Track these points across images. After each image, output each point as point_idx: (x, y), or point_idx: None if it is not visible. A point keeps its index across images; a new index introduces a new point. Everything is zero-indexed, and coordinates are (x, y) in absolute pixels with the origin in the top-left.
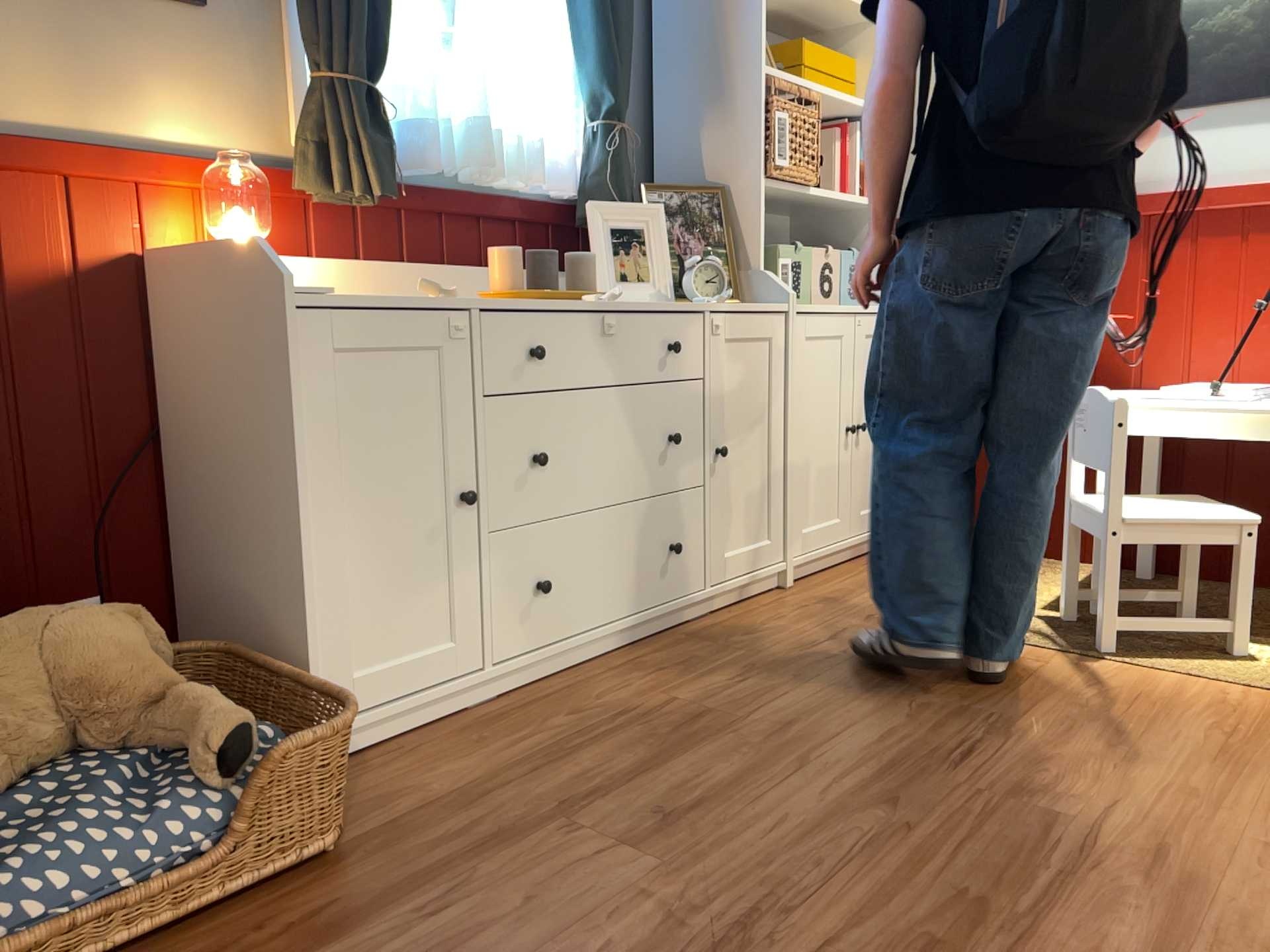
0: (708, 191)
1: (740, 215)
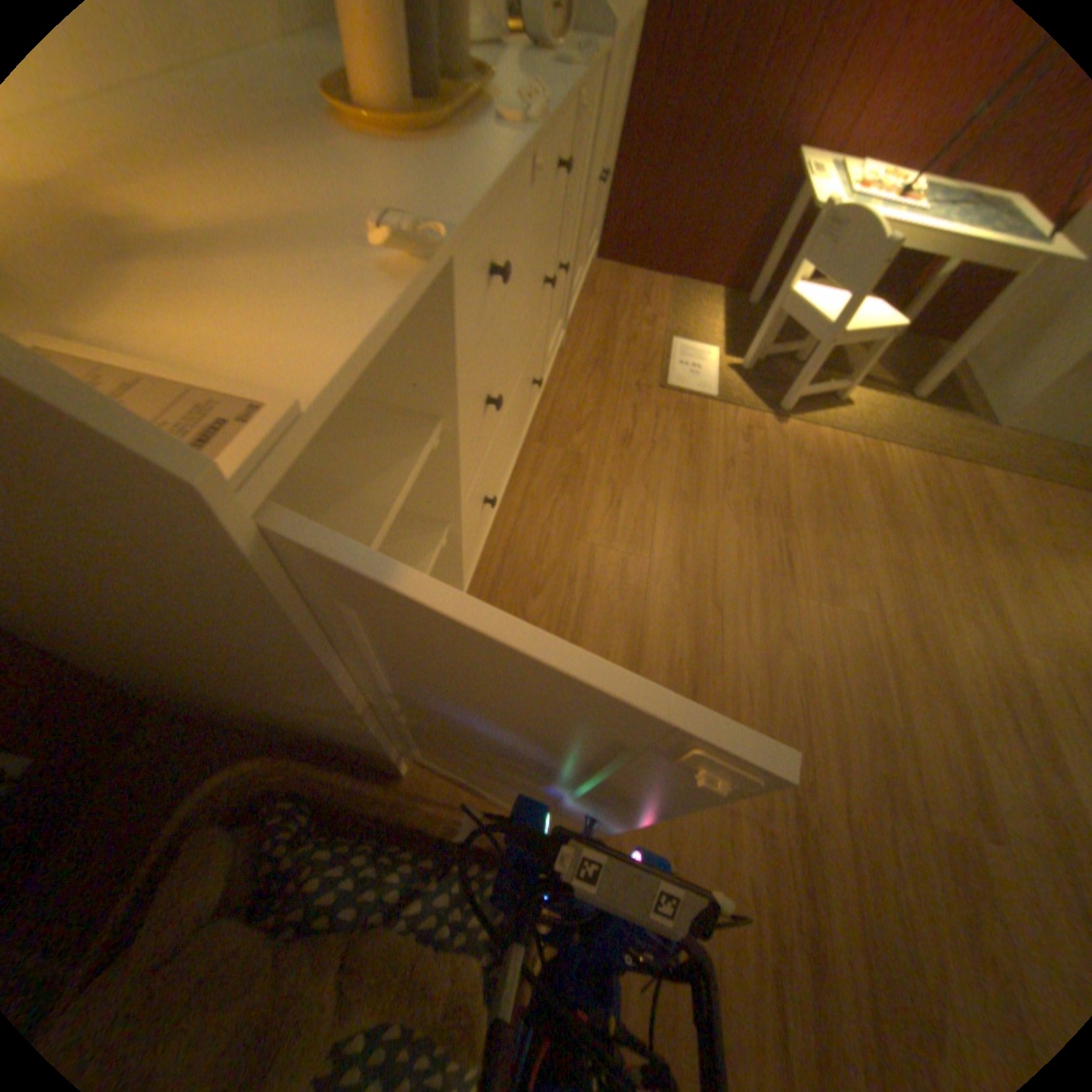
0: None
1: None
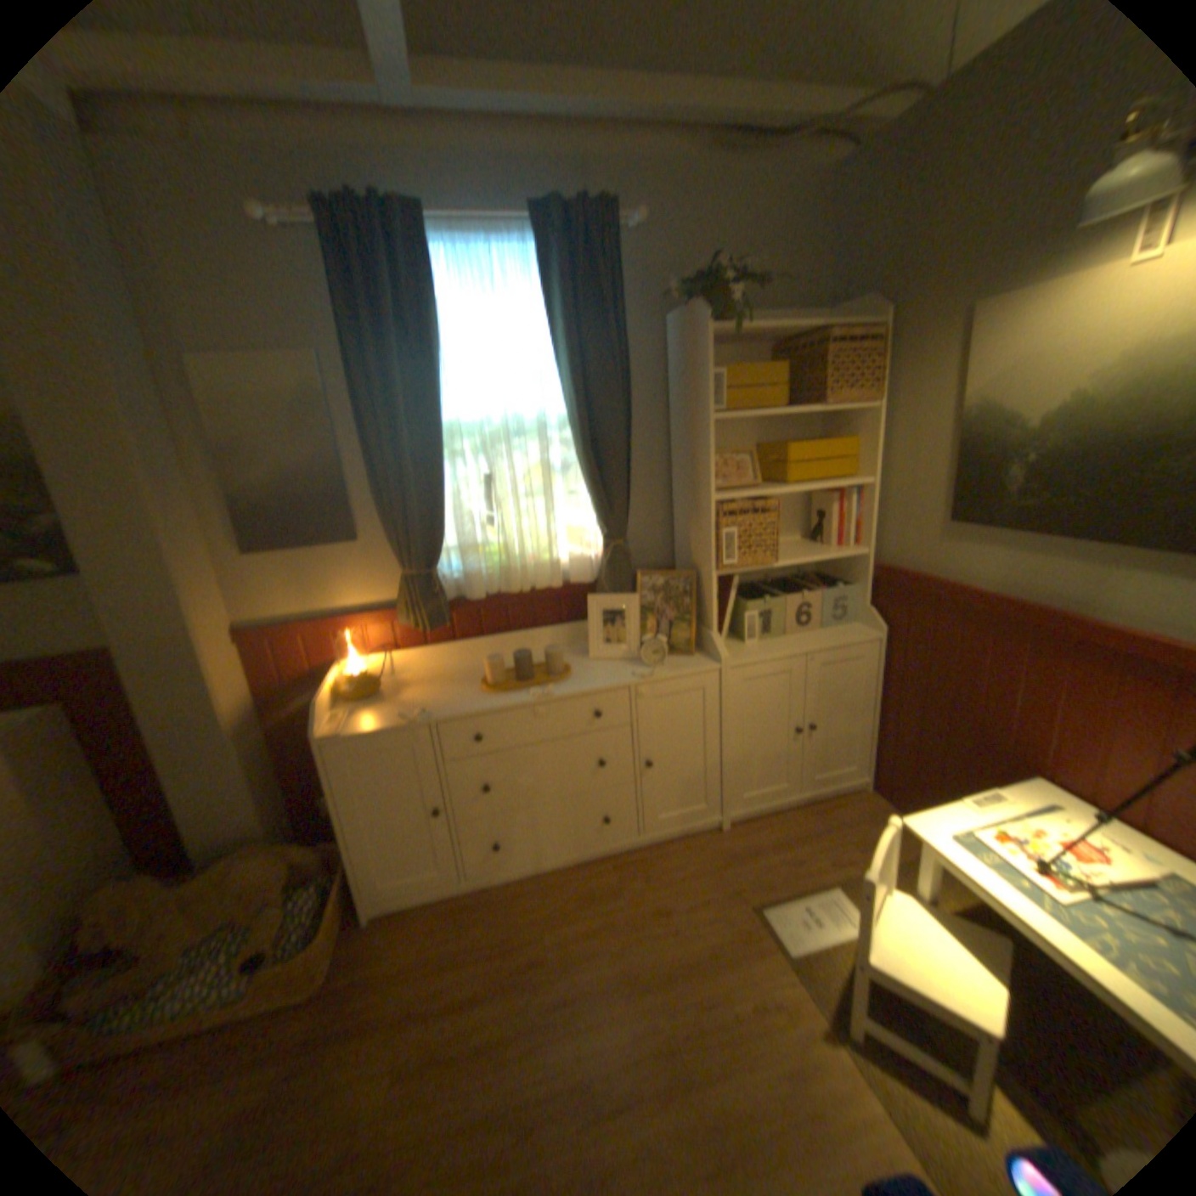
0: (692, 569)
1: (704, 592)
